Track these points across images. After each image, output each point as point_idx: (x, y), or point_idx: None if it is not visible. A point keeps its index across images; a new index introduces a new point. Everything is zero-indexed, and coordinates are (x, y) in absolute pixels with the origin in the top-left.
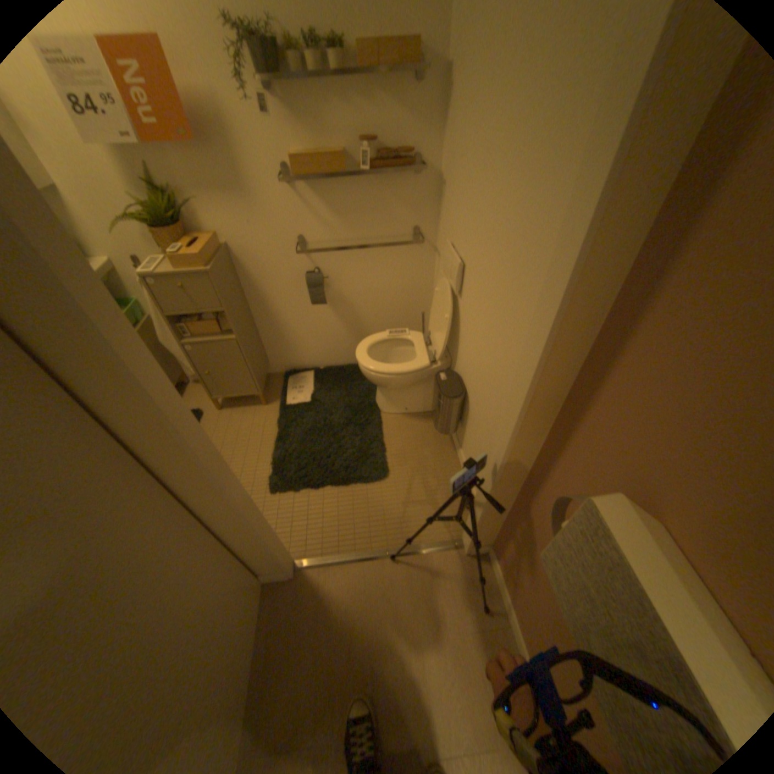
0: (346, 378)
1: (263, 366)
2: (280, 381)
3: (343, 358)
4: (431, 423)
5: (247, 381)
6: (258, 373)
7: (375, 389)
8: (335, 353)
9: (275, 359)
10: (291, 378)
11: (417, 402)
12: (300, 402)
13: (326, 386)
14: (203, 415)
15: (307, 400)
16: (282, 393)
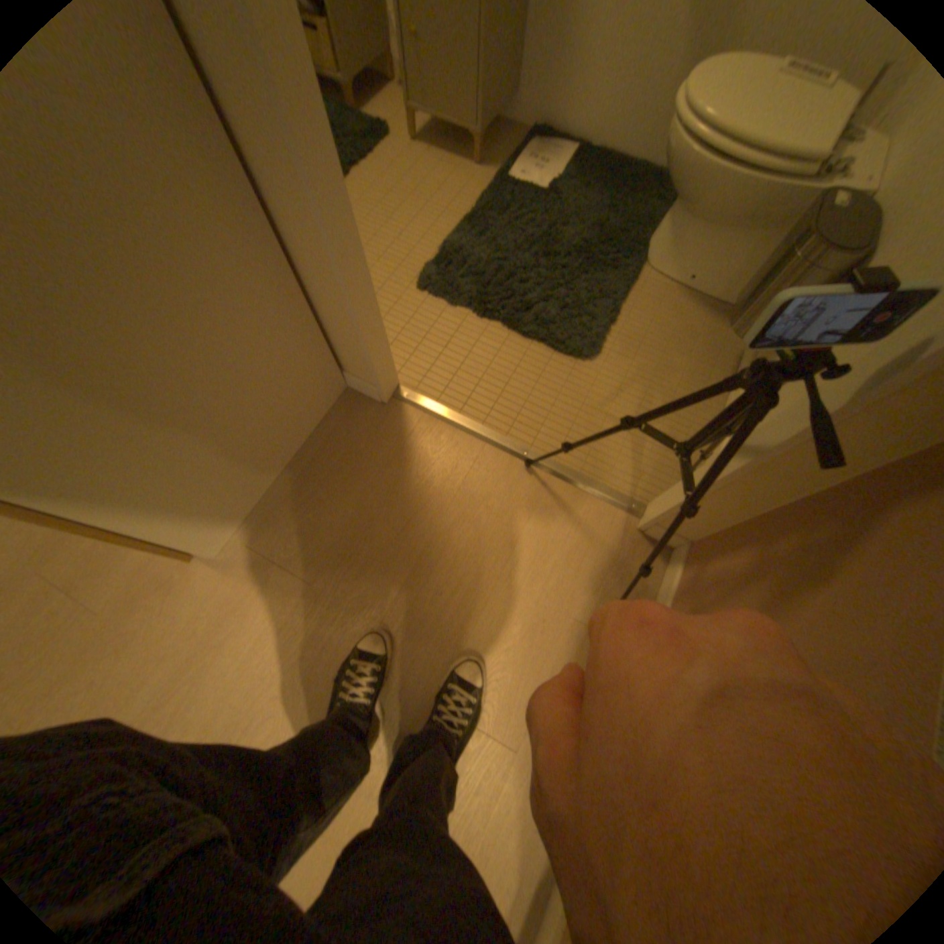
0: (627, 174)
1: (506, 76)
2: (520, 134)
3: (644, 134)
4: (722, 320)
5: (467, 81)
6: (491, 76)
7: (663, 218)
8: (636, 113)
9: (531, 79)
10: (538, 136)
11: (724, 267)
12: (530, 178)
13: (585, 172)
14: (386, 130)
15: (543, 180)
16: (513, 152)
